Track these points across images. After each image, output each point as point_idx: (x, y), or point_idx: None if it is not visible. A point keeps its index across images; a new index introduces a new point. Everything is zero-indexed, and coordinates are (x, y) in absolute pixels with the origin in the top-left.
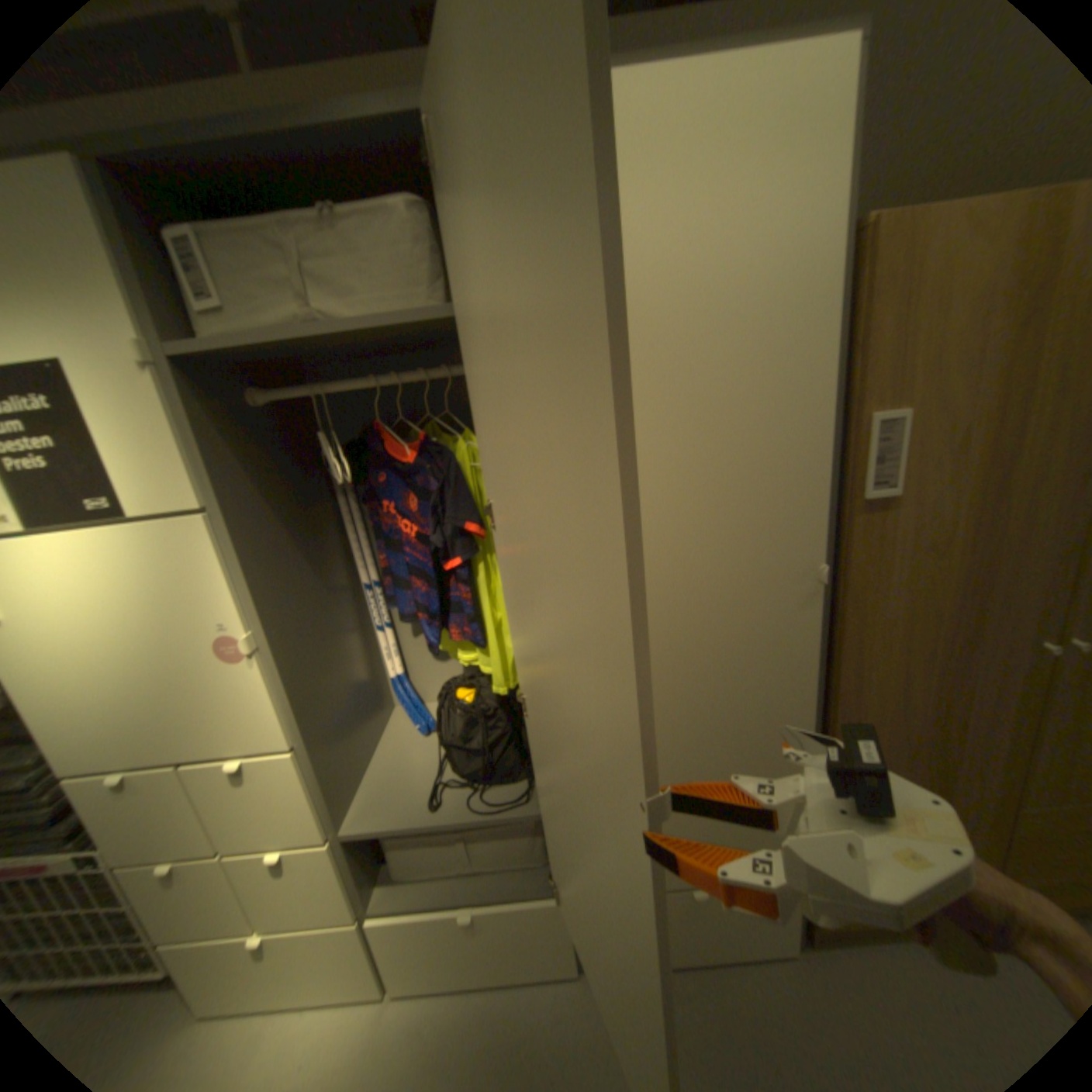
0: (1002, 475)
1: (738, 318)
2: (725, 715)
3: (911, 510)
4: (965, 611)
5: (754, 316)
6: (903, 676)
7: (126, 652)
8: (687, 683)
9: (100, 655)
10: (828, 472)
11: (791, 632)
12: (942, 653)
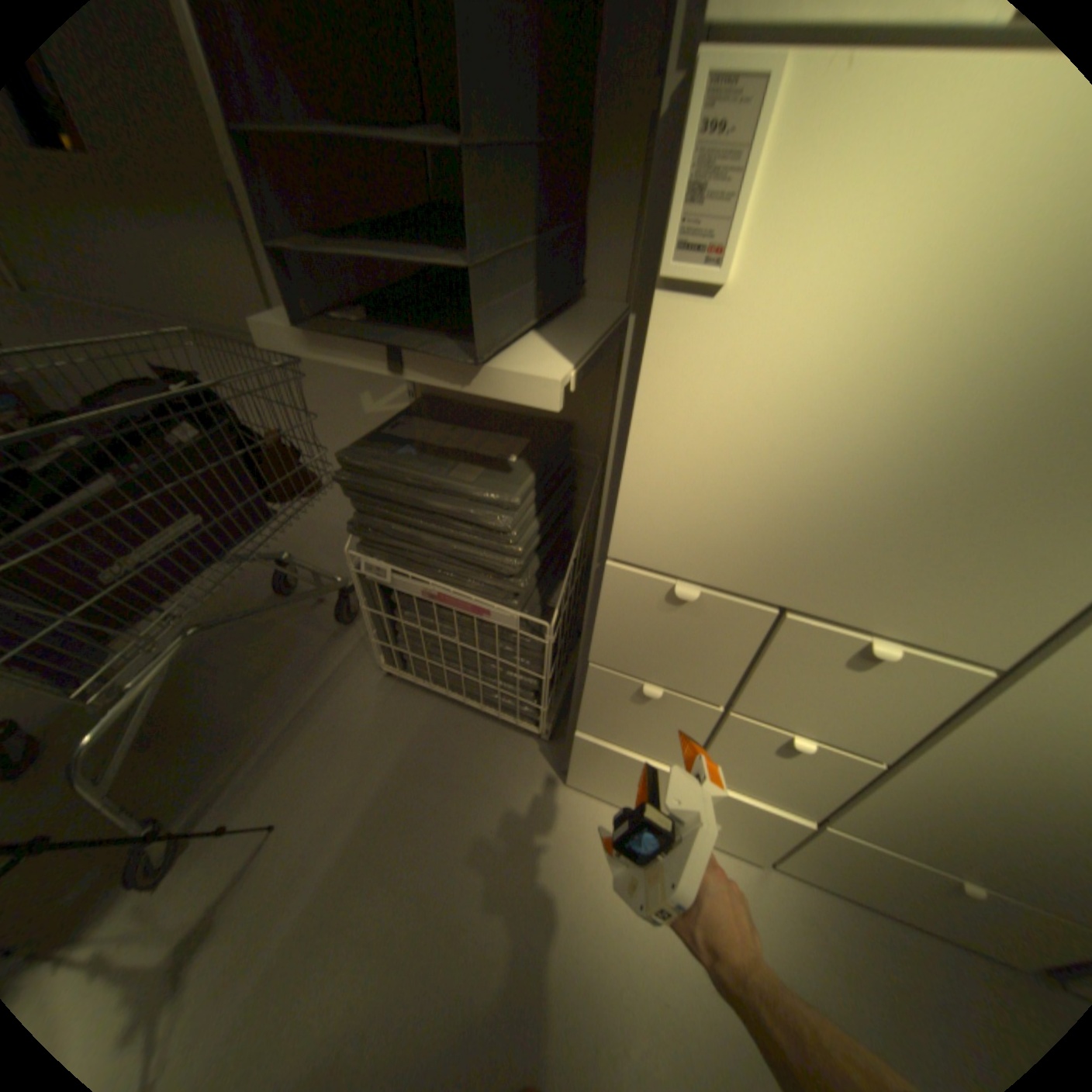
0: None
1: None
2: None
3: None
4: None
5: None
6: None
7: (916, 424)
8: None
9: (856, 413)
10: None
11: None
12: None
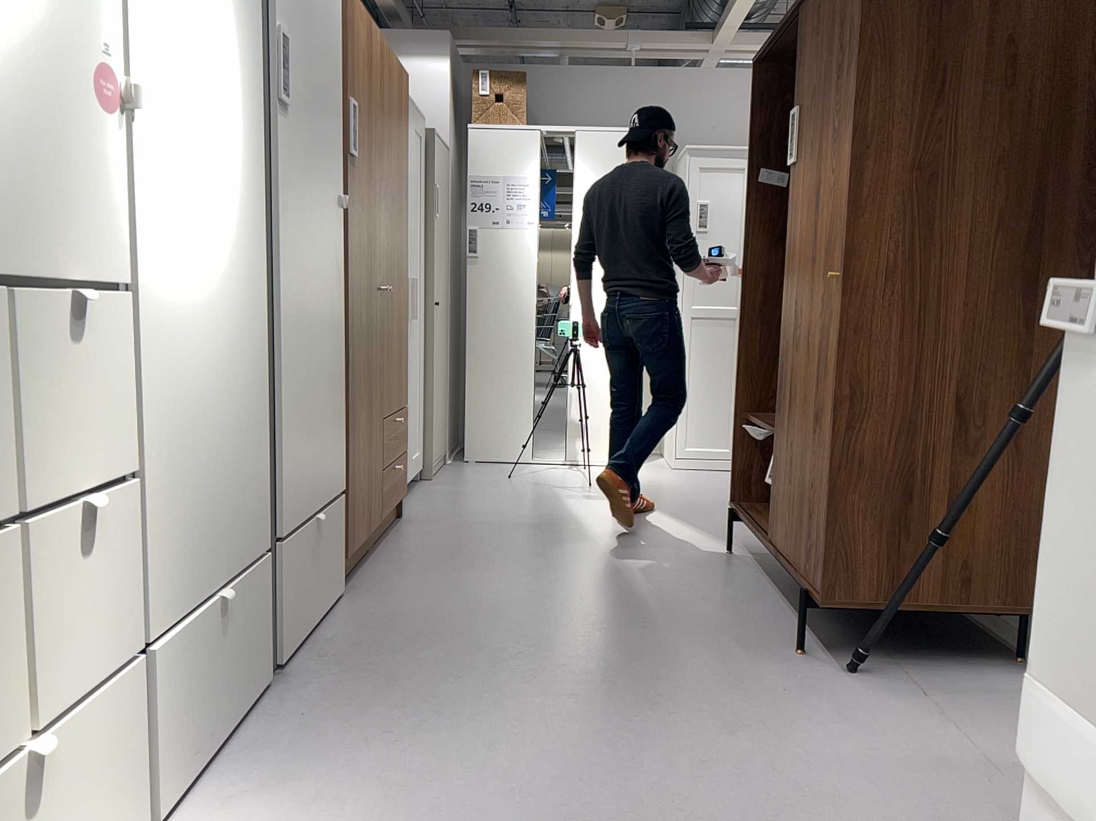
0: (369, 165)
1: (323, 0)
2: (322, 312)
3: (356, 171)
4: (367, 254)
5: (326, 3)
6: (358, 297)
7: None
8: (312, 274)
9: None
10: (340, 127)
11: (336, 244)
12: (365, 283)
